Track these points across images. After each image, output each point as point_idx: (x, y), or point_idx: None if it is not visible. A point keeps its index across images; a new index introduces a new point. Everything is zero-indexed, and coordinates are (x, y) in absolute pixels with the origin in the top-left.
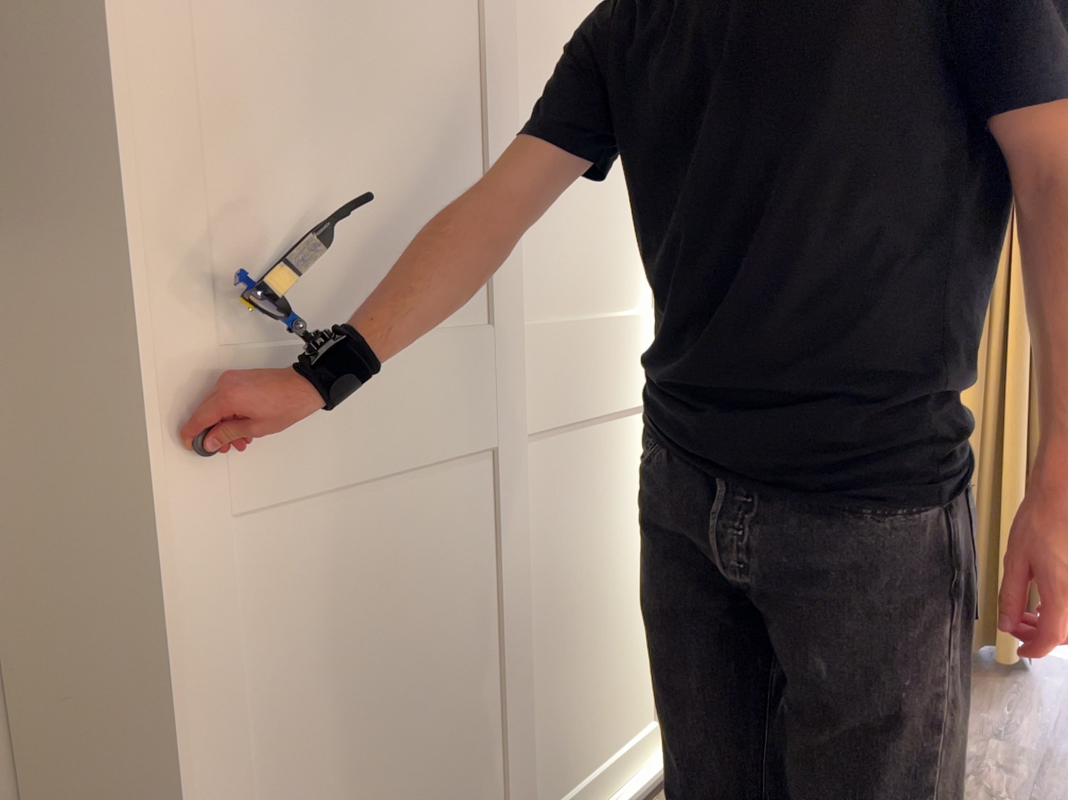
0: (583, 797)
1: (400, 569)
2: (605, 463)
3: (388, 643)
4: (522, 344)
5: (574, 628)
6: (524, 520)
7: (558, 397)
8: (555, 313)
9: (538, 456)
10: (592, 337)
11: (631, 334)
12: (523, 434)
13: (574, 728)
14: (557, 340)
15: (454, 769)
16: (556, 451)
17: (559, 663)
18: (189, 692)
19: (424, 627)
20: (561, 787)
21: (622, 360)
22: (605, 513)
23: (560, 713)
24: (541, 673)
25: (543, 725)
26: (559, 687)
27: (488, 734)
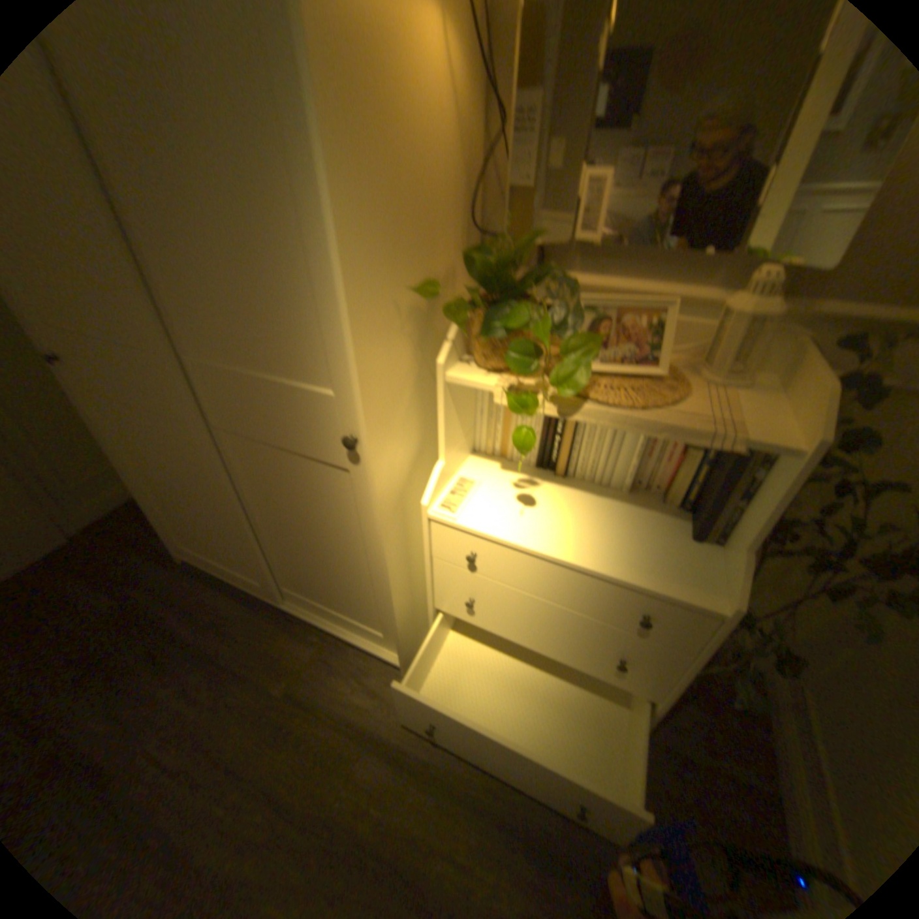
0: (313, 608)
1: (152, 445)
2: (293, 477)
3: (160, 468)
4: (182, 371)
5: (289, 541)
6: (225, 468)
7: (230, 416)
8: (209, 358)
9: (229, 442)
10: (248, 388)
11: (295, 401)
12: (205, 424)
13: (302, 580)
14: (215, 379)
15: (214, 533)
16: (244, 447)
17: (281, 547)
18: (94, 434)
19: (174, 474)
20: (299, 592)
21: (289, 417)
22: (302, 505)
23: (289, 566)
24: (270, 541)
25: (277, 561)
26: (285, 557)
27: (227, 535)
